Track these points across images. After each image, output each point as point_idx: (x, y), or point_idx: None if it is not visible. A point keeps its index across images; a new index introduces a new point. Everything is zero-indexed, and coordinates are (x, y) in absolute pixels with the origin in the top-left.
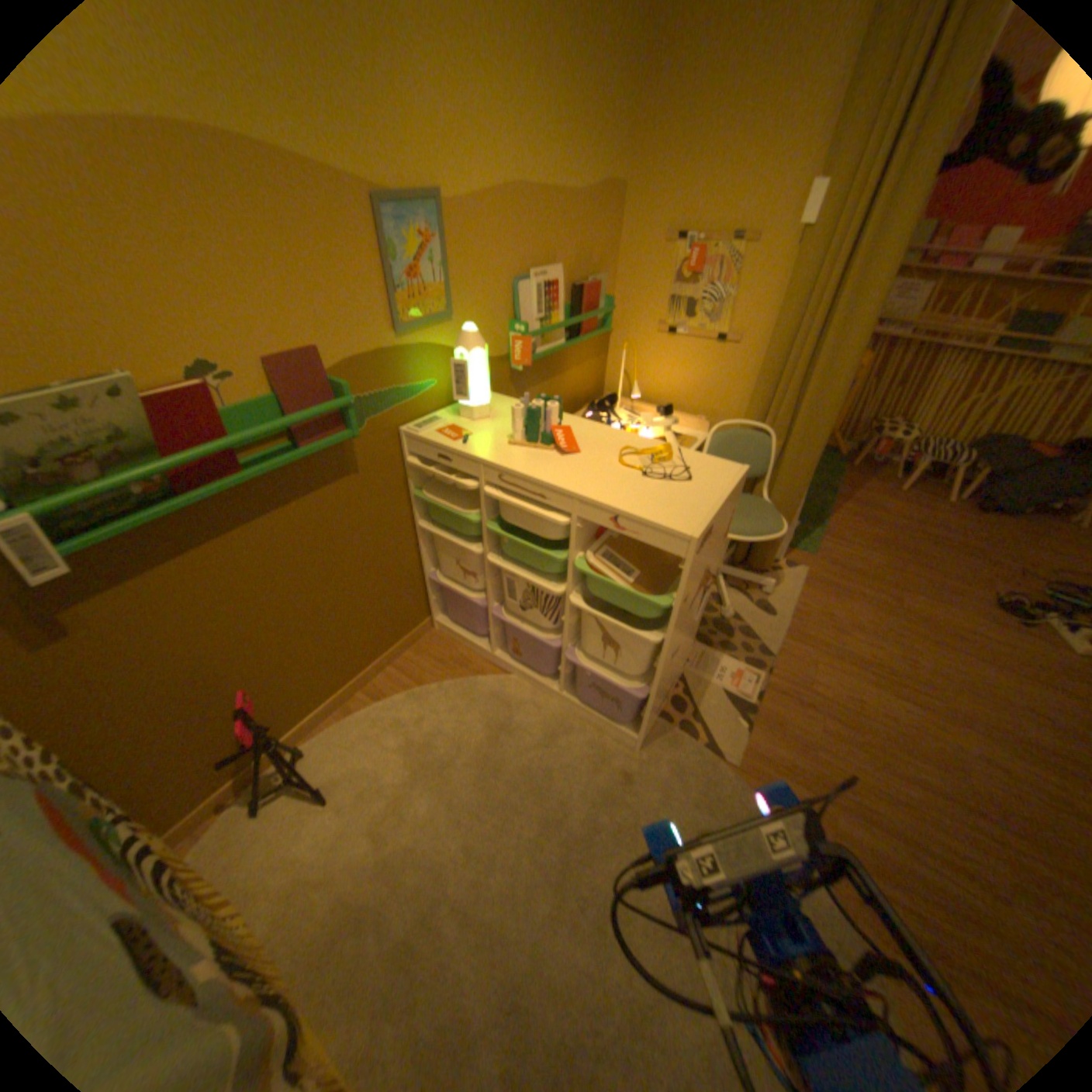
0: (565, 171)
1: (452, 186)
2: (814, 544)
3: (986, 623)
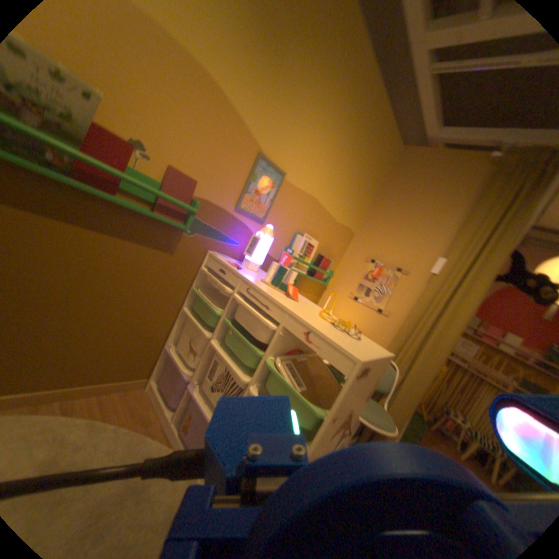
0: (335, 211)
1: (291, 179)
2: None
3: None
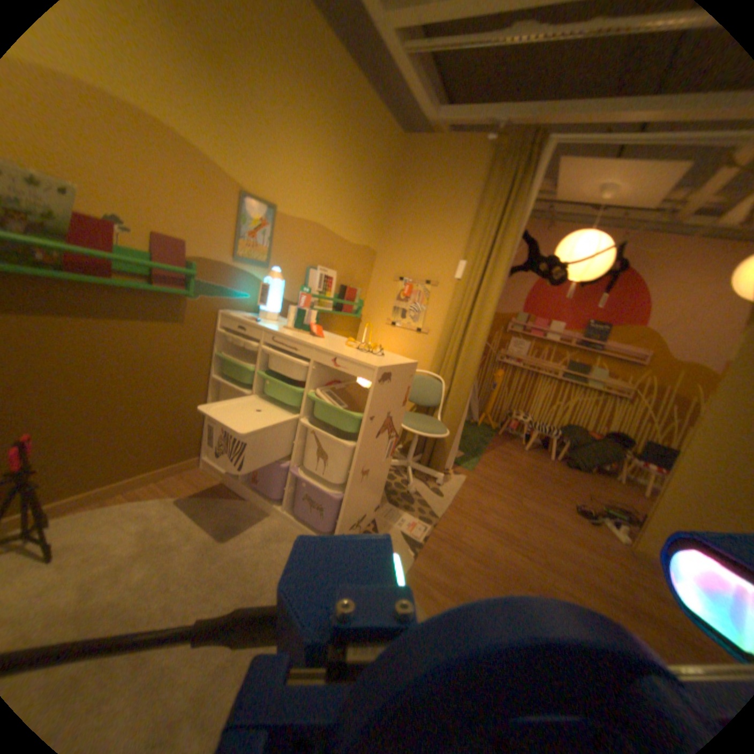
0: (344, 232)
1: (284, 210)
2: (471, 466)
3: (570, 521)
